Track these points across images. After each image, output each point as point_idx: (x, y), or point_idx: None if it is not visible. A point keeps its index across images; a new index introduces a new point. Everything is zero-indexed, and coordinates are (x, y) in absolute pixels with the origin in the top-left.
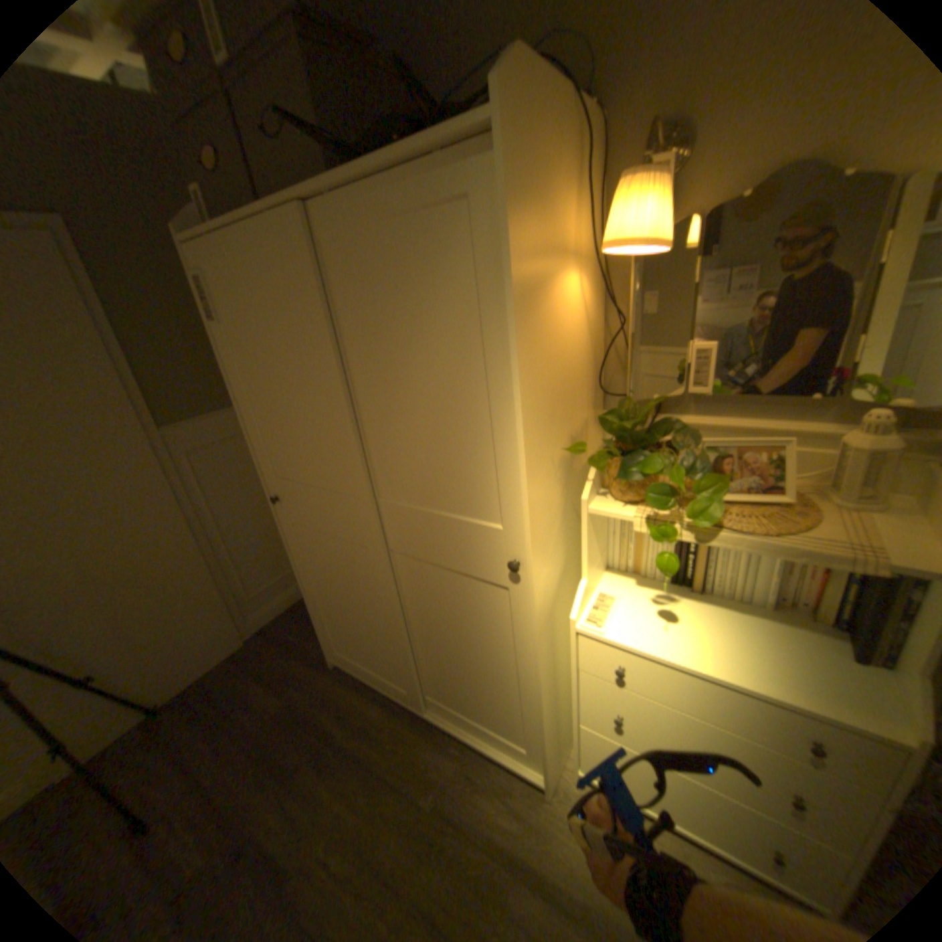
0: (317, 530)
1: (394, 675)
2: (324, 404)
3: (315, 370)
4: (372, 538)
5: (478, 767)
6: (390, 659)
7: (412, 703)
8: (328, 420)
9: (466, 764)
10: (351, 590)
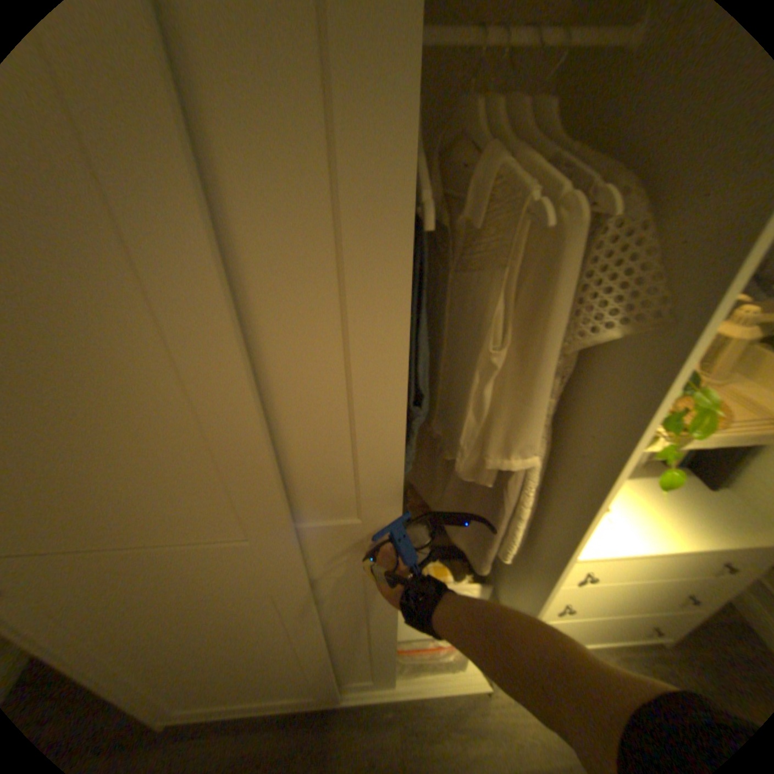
0: (132, 604)
1: (296, 693)
2: (166, 398)
3: (132, 321)
4: (285, 582)
5: (417, 713)
6: (291, 683)
7: (324, 703)
8: (180, 428)
9: (404, 719)
10: (219, 647)
